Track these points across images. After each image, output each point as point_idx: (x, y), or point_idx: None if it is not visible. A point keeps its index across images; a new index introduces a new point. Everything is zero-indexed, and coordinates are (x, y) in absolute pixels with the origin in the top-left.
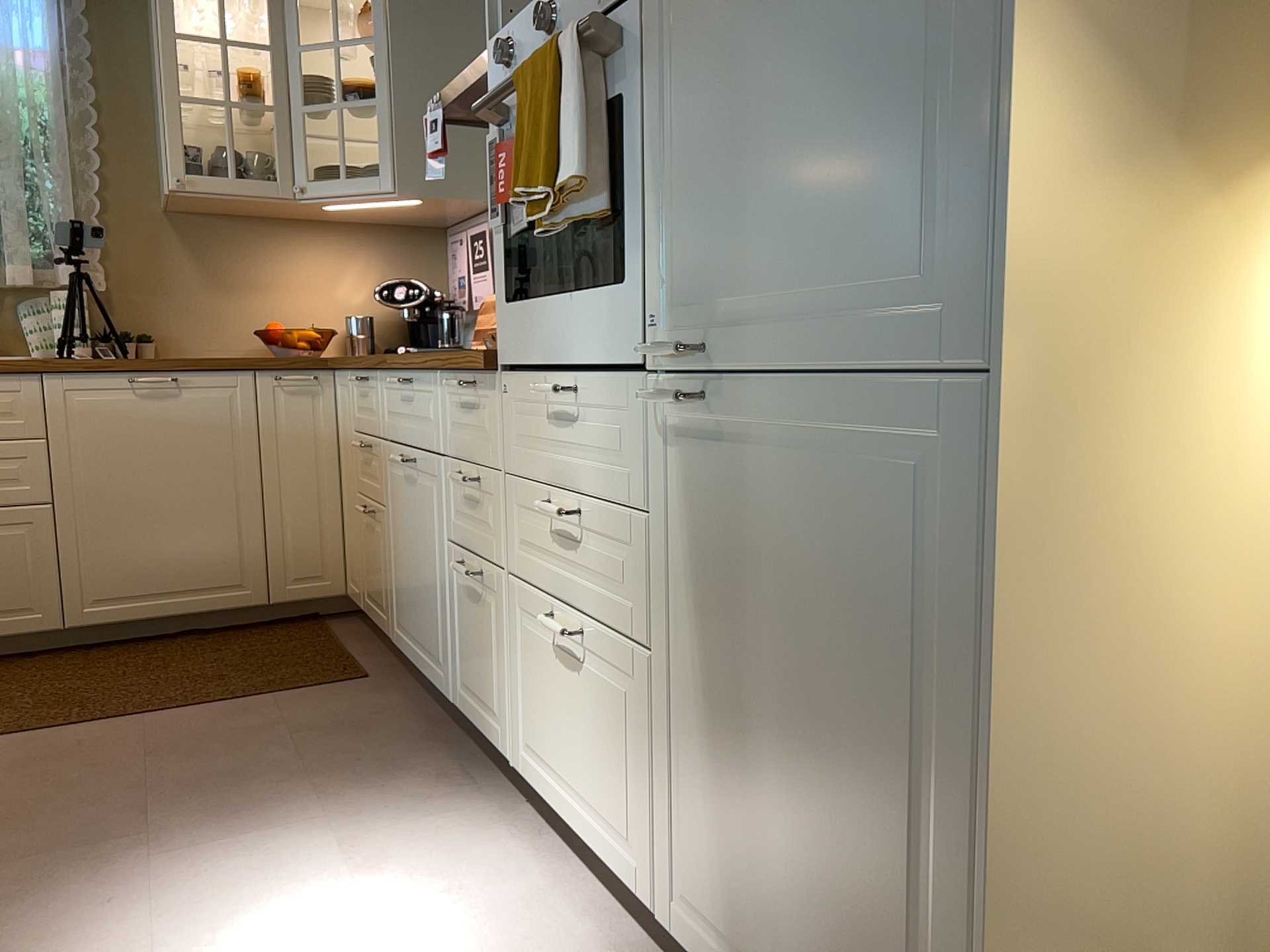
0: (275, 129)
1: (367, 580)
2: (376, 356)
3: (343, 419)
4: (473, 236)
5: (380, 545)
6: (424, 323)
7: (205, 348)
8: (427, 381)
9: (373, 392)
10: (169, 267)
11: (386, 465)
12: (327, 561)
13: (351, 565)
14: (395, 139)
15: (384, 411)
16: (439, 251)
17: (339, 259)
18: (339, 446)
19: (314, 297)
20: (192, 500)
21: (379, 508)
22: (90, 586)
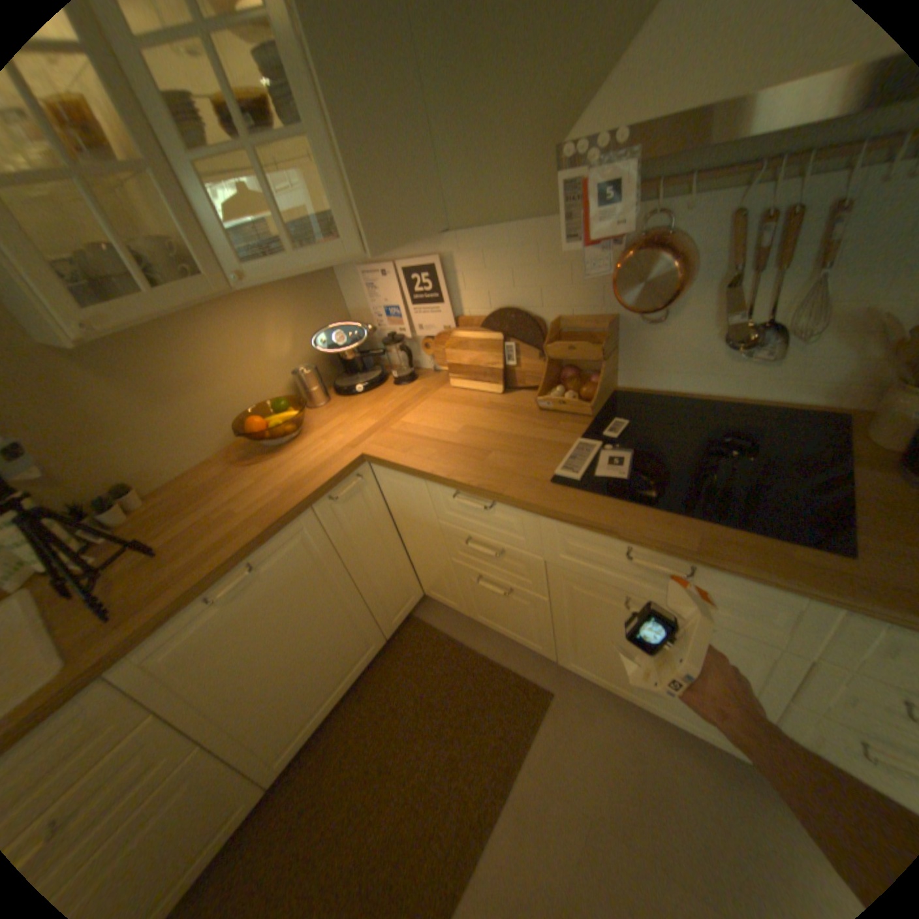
0: (161, 199)
1: (485, 611)
2: (337, 400)
3: (405, 503)
4: (408, 270)
5: (530, 612)
6: (358, 354)
7: (181, 463)
8: (779, 589)
9: (513, 517)
10: (92, 406)
11: (559, 579)
12: (409, 587)
13: (439, 588)
14: (343, 184)
15: (555, 544)
16: (329, 277)
17: (255, 320)
18: (396, 516)
19: (251, 366)
20: (312, 635)
21: (526, 592)
22: (269, 754)
